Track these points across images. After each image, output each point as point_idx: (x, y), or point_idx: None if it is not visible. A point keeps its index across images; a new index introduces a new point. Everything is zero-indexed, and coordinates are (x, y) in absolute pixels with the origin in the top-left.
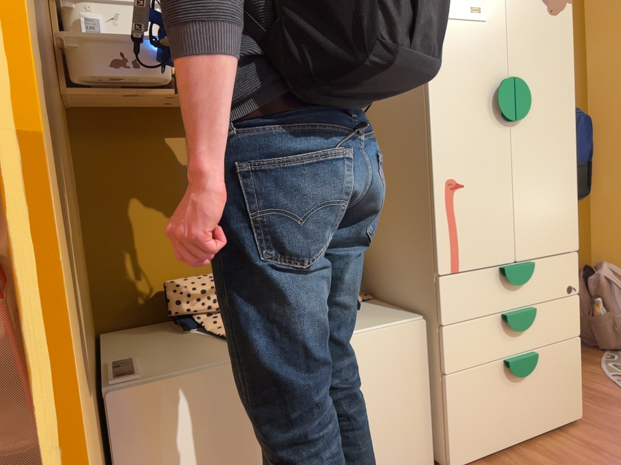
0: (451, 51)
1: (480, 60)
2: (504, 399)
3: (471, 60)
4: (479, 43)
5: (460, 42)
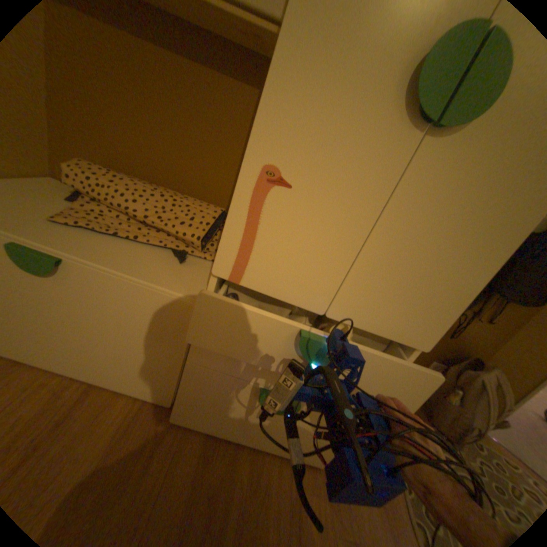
0: None
1: None
2: (246, 411)
3: None
4: None
5: None
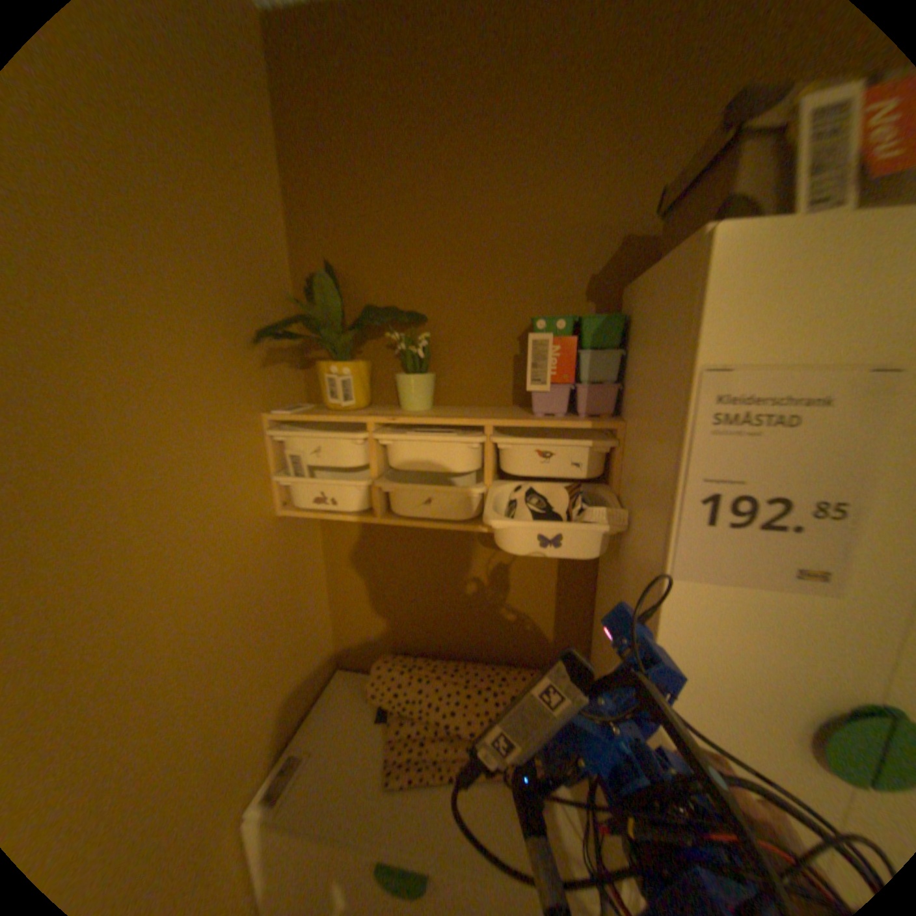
0: (720, 635)
1: (798, 659)
2: None
3: (772, 656)
4: (805, 630)
5: (747, 623)
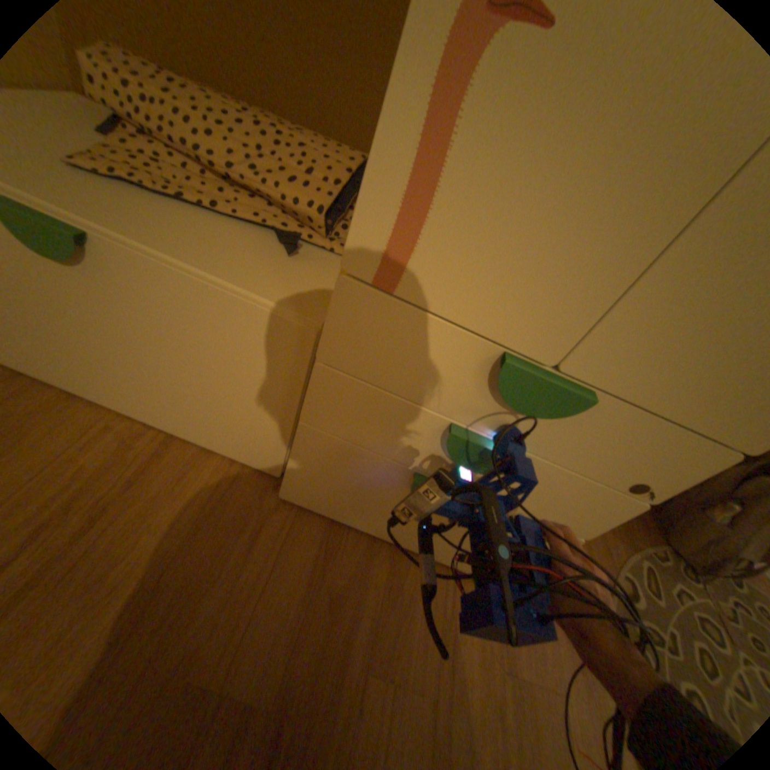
0: None
1: None
2: (388, 498)
3: None
4: None
5: None
